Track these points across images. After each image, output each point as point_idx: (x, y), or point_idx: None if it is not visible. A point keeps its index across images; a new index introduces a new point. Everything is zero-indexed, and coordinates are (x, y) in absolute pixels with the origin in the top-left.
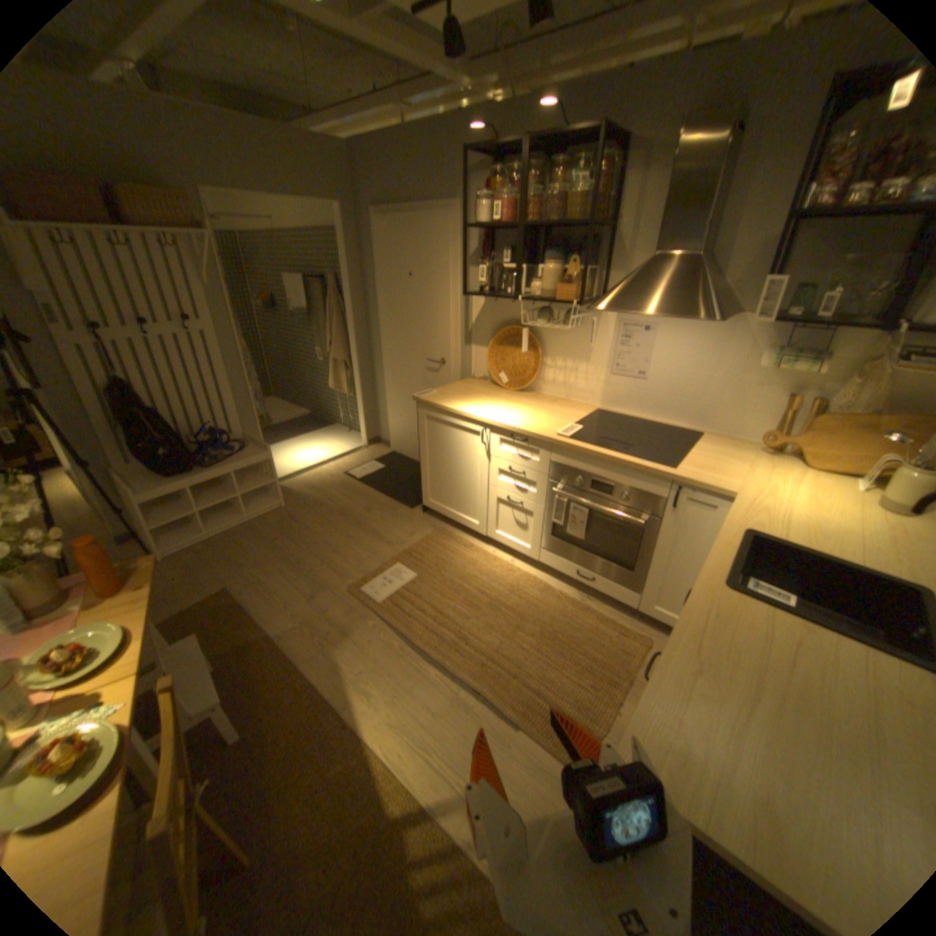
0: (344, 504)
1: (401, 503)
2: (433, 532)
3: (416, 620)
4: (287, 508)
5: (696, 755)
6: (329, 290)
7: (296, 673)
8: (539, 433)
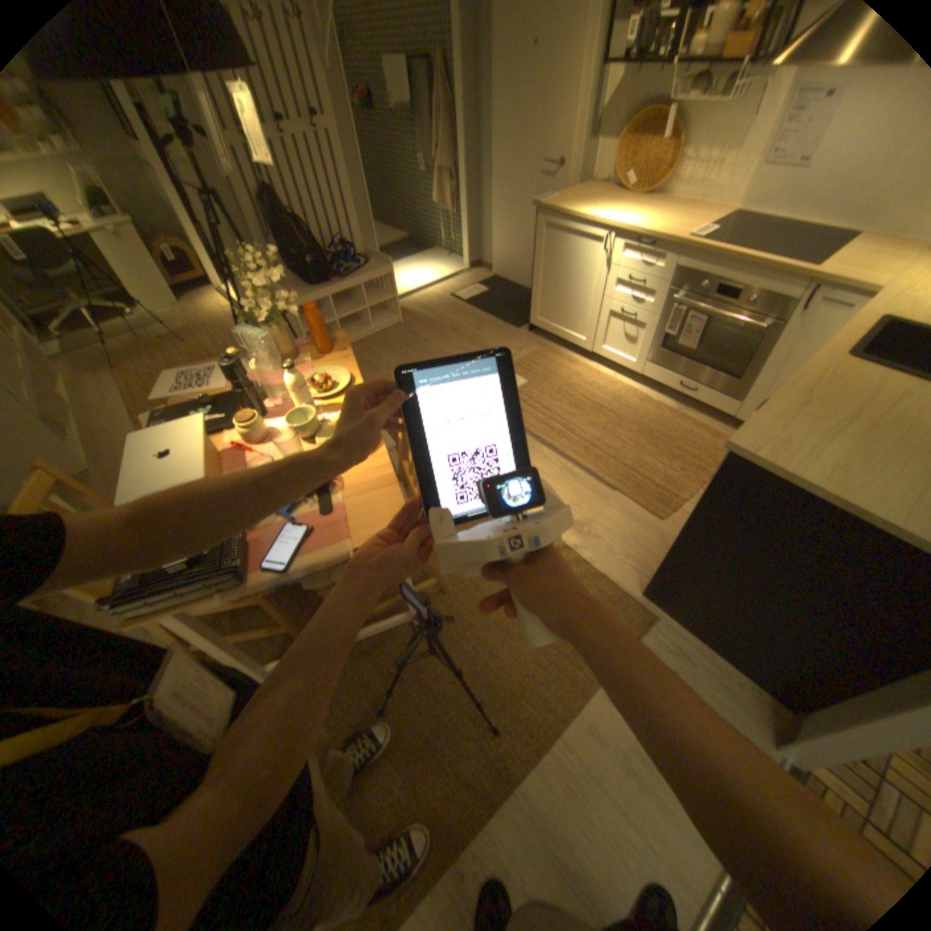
0: (455, 323)
1: (507, 323)
2: (539, 349)
3: (528, 414)
4: (405, 324)
5: (793, 442)
6: (435, 76)
7: None
8: (670, 234)
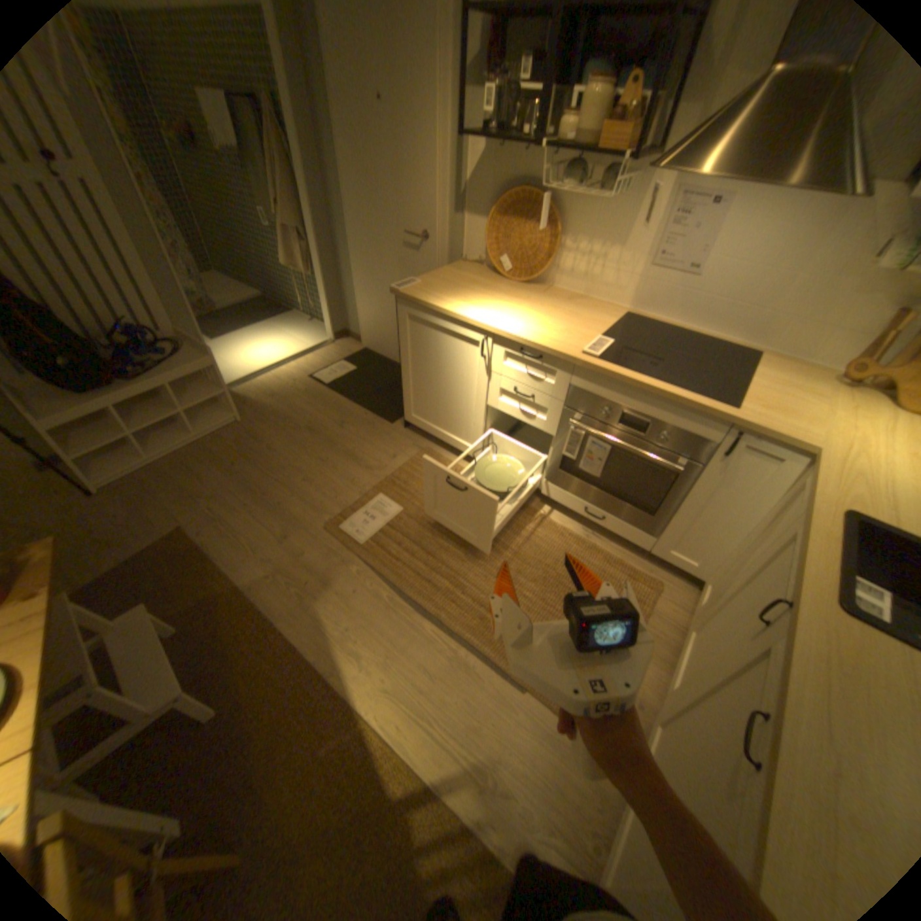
0: (313, 417)
1: (380, 416)
2: (419, 454)
3: (407, 563)
4: (245, 422)
5: None
6: (266, 118)
7: (273, 632)
8: (560, 348)
